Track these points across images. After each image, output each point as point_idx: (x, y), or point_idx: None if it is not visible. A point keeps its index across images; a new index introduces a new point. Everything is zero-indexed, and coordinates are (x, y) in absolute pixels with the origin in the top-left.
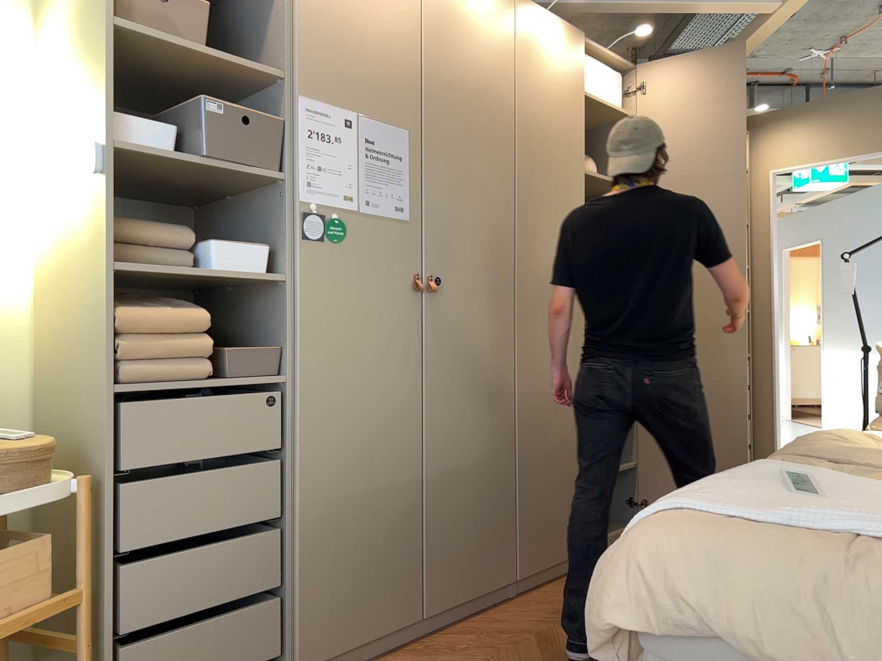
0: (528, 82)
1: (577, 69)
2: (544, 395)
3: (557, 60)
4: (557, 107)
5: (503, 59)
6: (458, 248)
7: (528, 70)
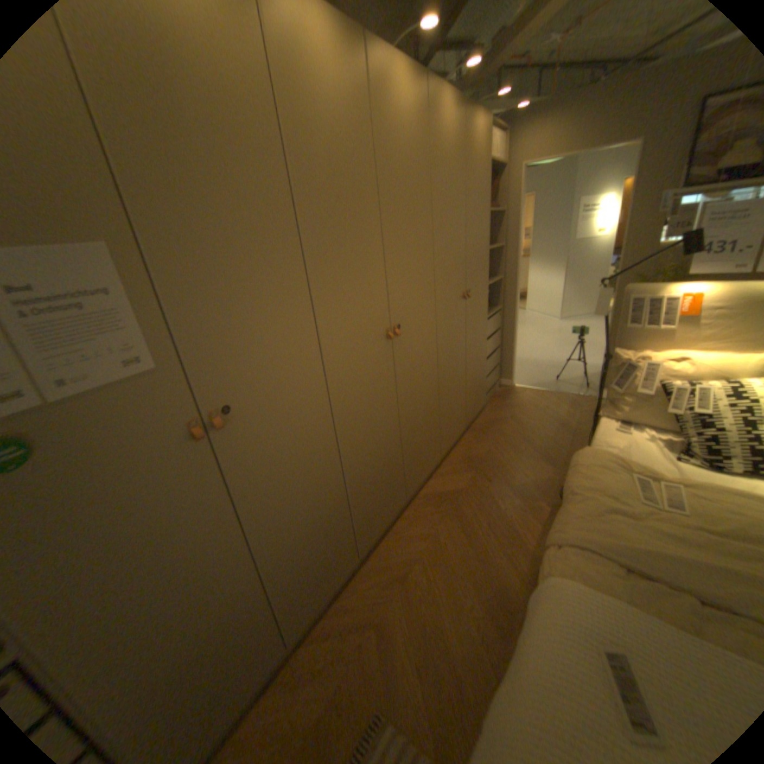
0: (295, 117)
1: (357, 87)
2: (362, 433)
3: (330, 76)
4: (339, 145)
5: (251, 85)
6: (243, 363)
7: (292, 98)
